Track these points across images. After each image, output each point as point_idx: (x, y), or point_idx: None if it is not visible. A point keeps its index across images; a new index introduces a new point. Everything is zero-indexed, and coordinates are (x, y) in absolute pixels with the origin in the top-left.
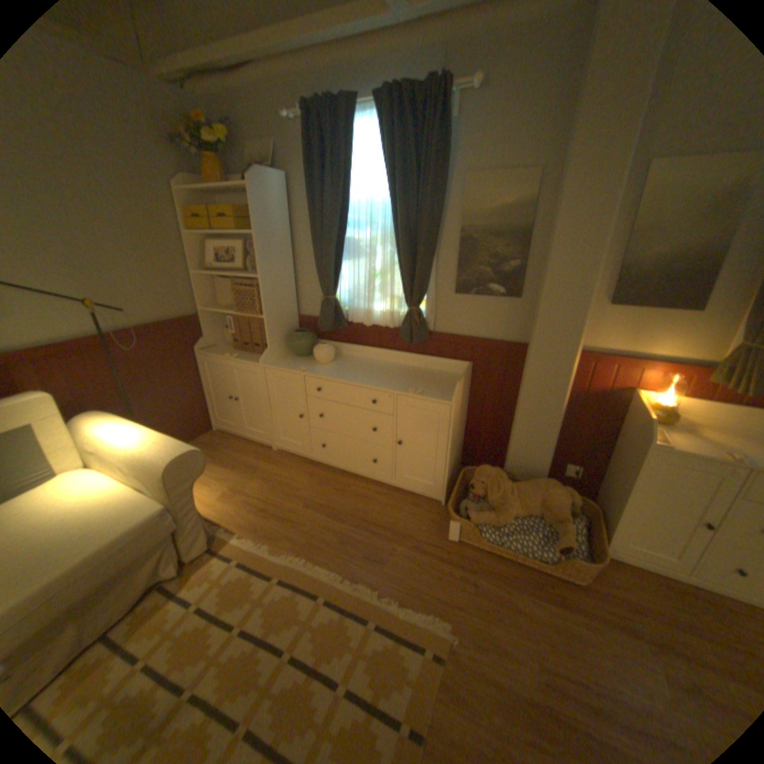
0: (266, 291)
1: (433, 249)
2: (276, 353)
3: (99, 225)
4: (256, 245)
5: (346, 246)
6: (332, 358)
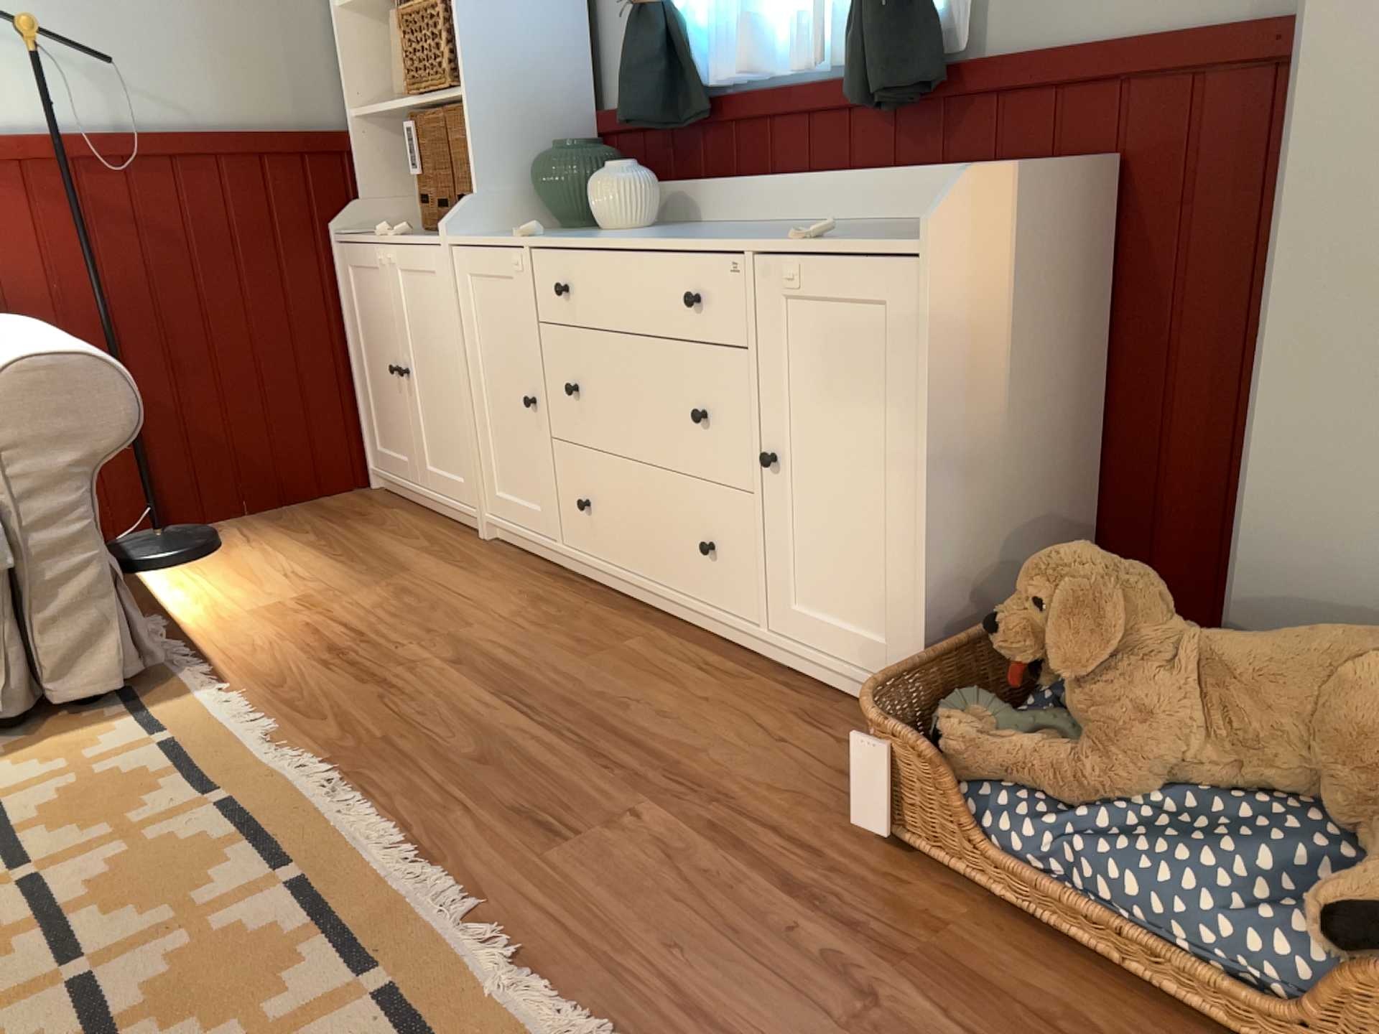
0: (472, 10)
1: None
2: (497, 216)
3: None
4: None
5: None
6: (642, 212)
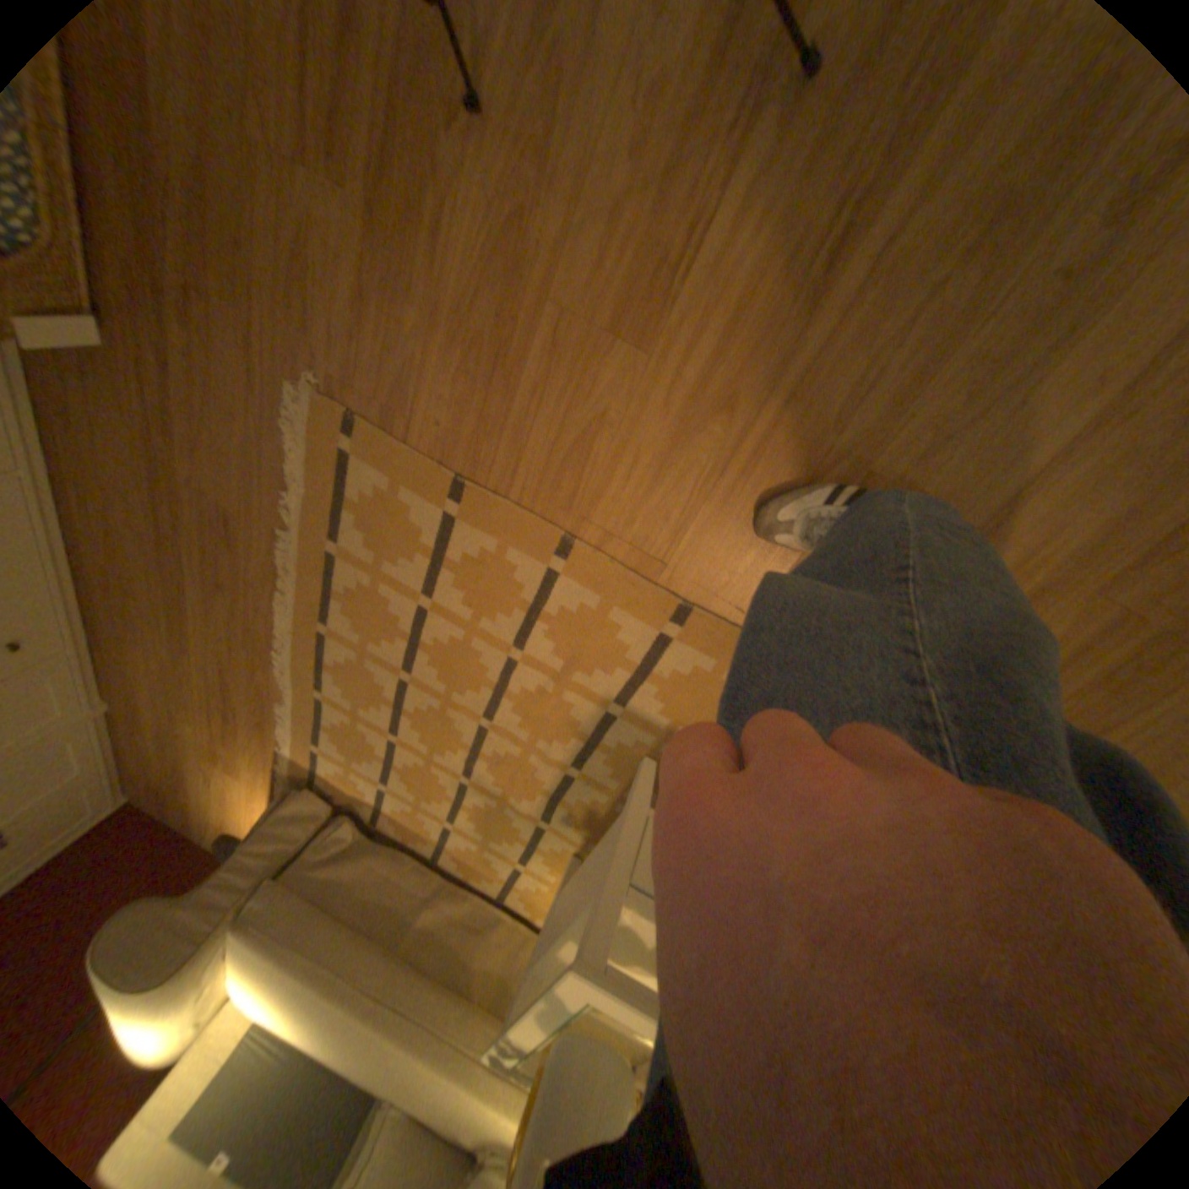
0: None
1: None
2: None
3: None
4: None
5: None
6: None
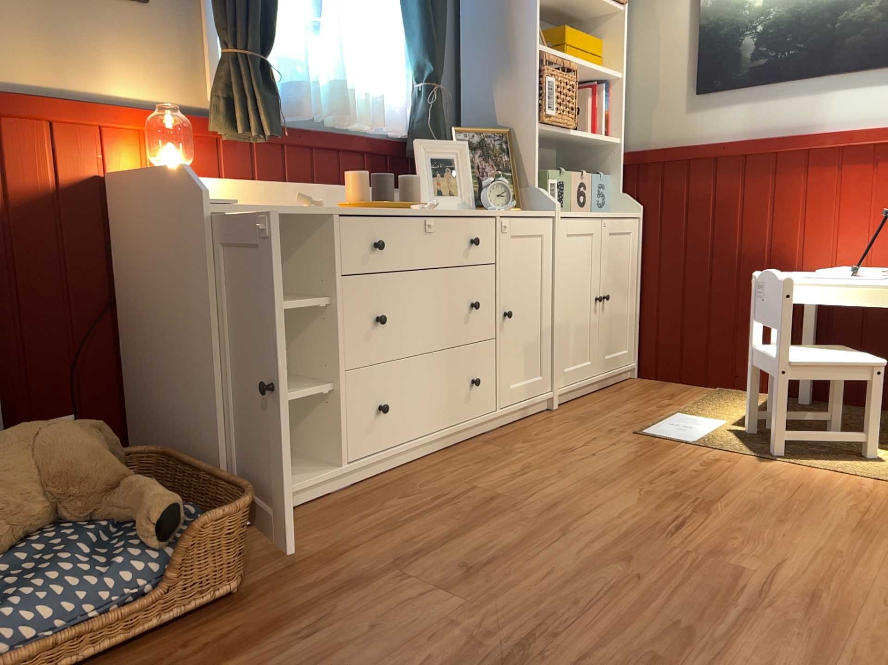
0: None
1: None
2: None
3: None
4: None
5: None
6: None
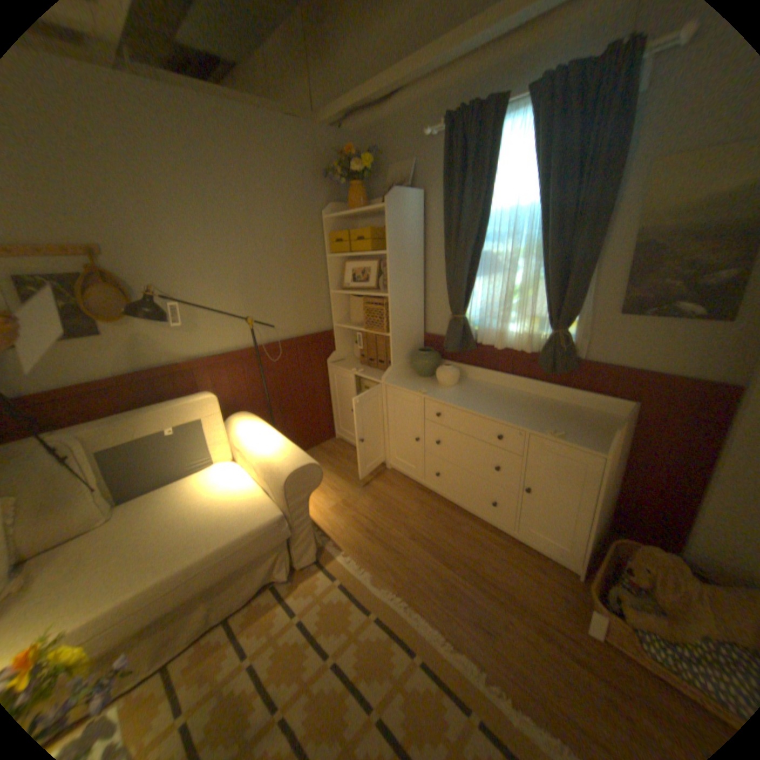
0: (394, 310)
1: (595, 259)
2: (398, 372)
3: (265, 254)
4: (389, 264)
5: (481, 261)
6: (456, 381)
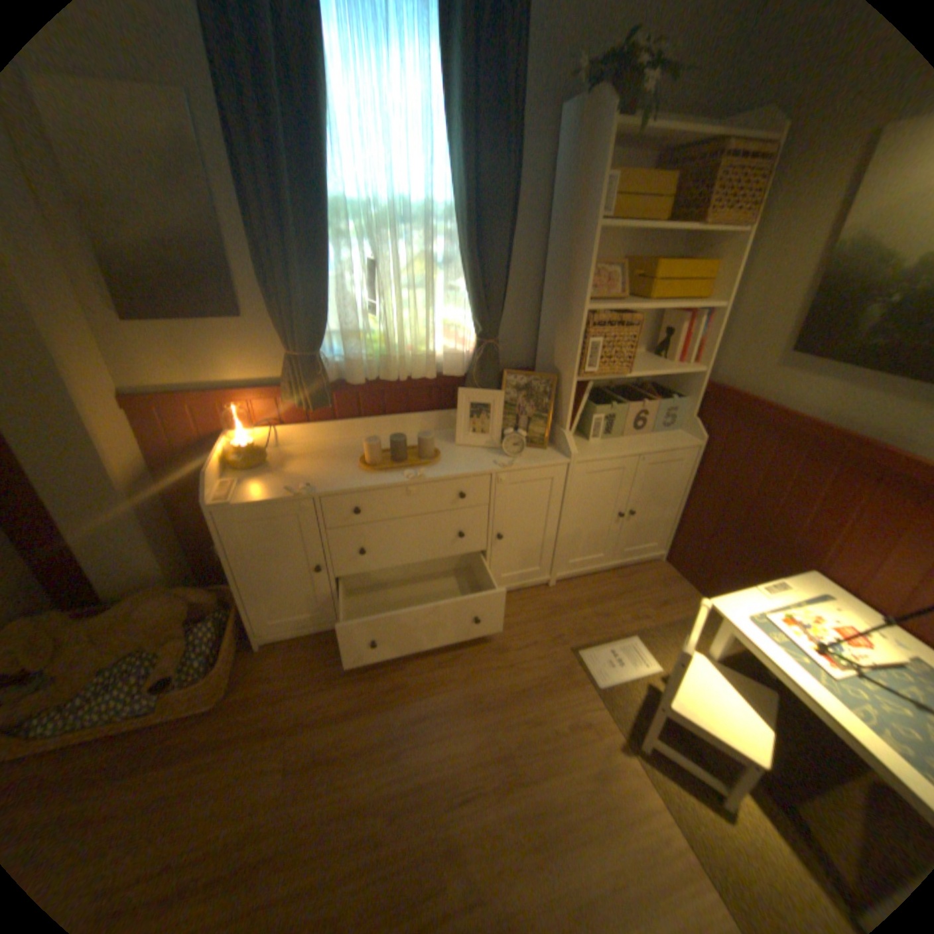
0: None
1: None
2: None
3: None
4: None
5: None
6: None
